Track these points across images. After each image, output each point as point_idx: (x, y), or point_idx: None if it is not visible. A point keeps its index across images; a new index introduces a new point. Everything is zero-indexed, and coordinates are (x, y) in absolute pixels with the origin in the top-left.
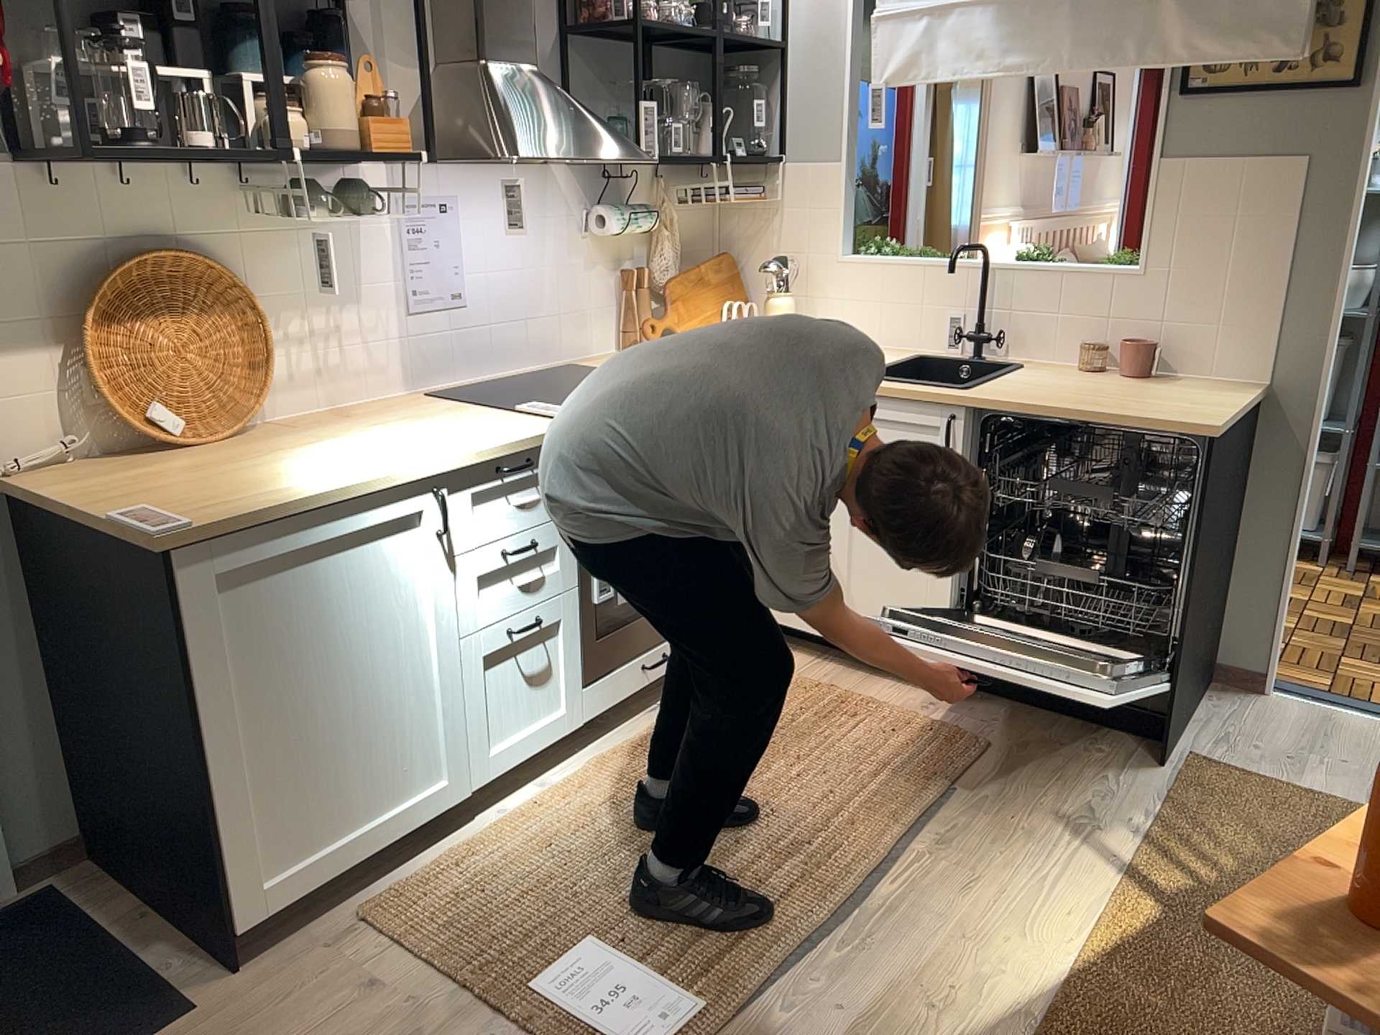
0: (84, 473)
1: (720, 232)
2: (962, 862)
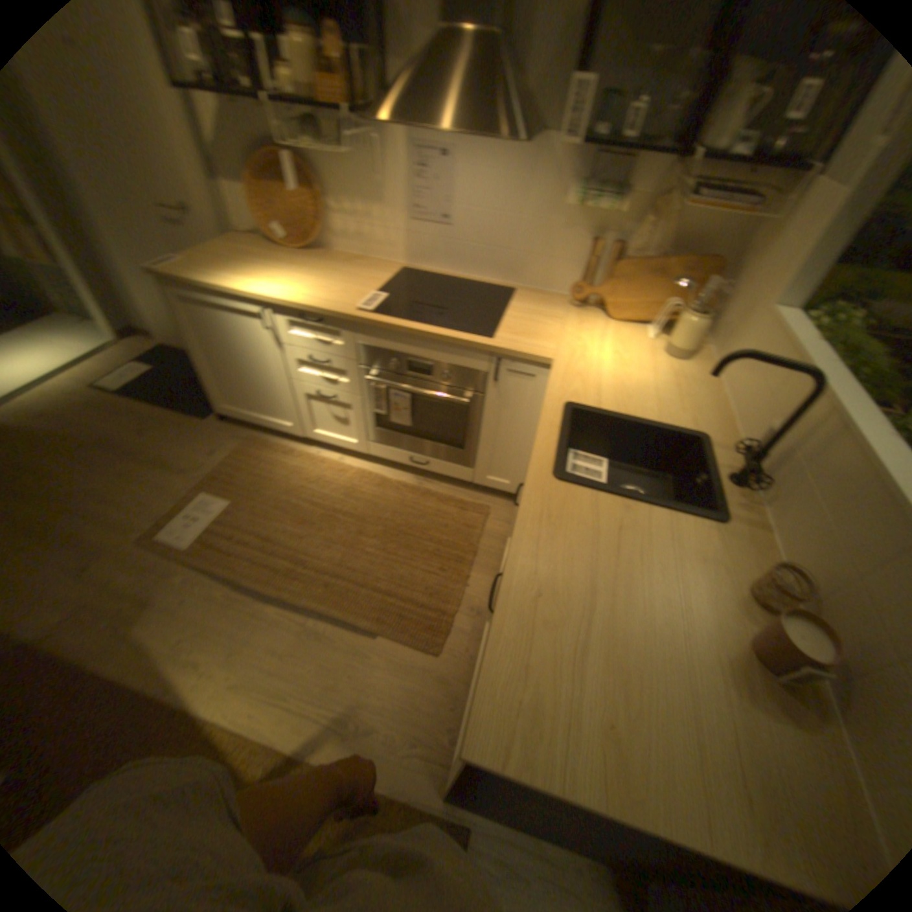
0: (238, 240)
1: (750, 236)
2: (295, 648)
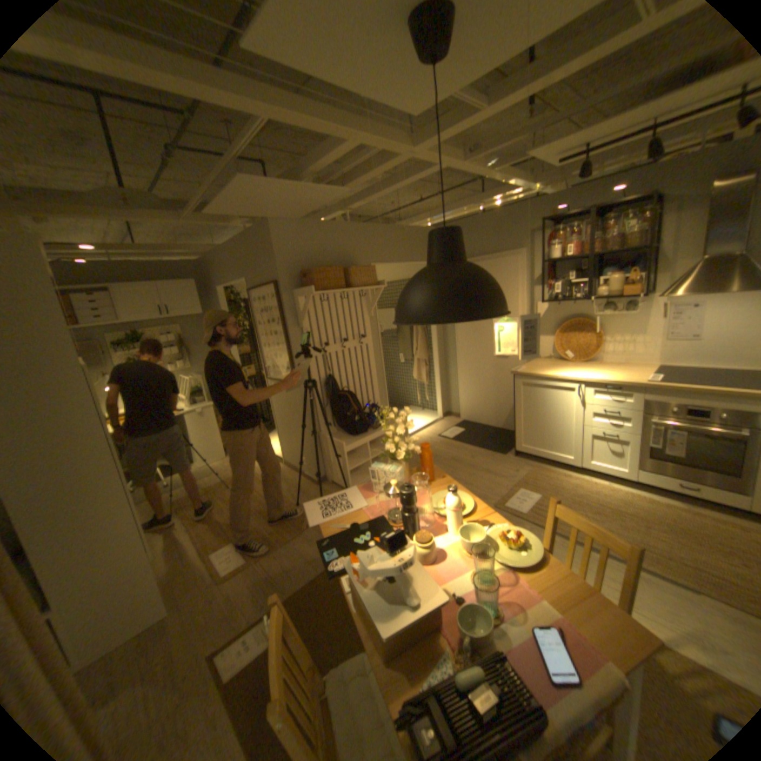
0: (545, 360)
1: None
2: None
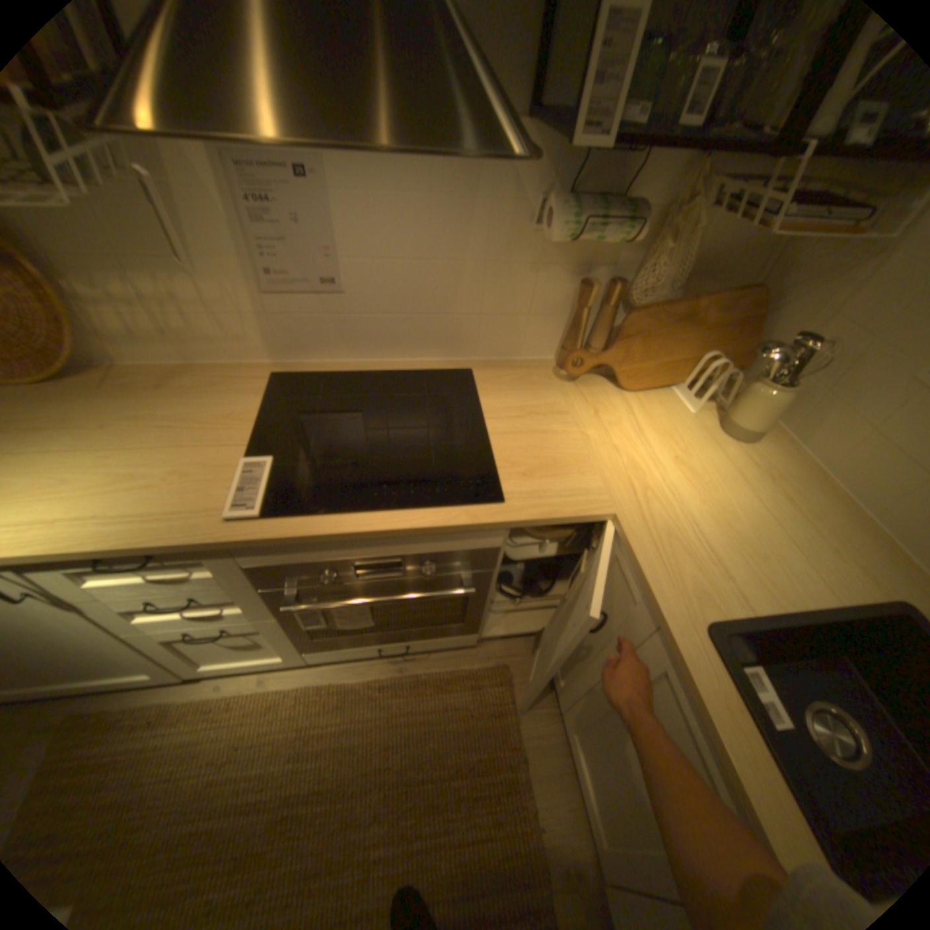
0: None
1: (785, 248)
2: None
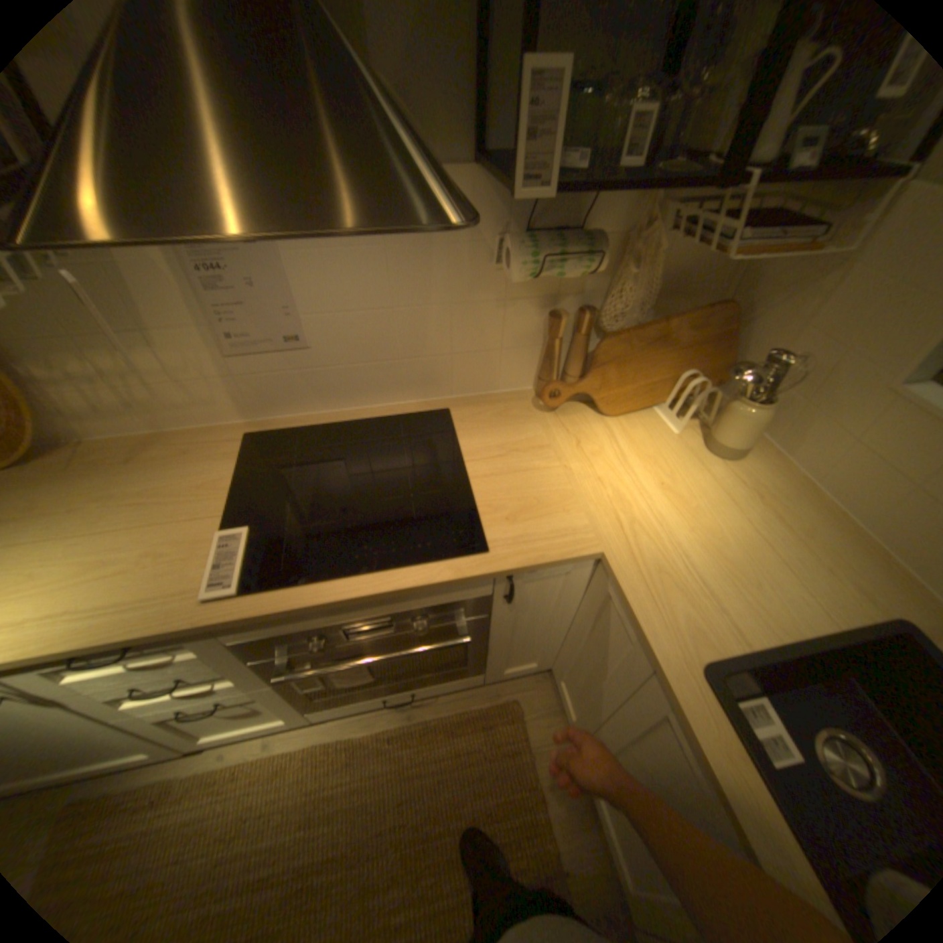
0: None
1: (751, 260)
2: None
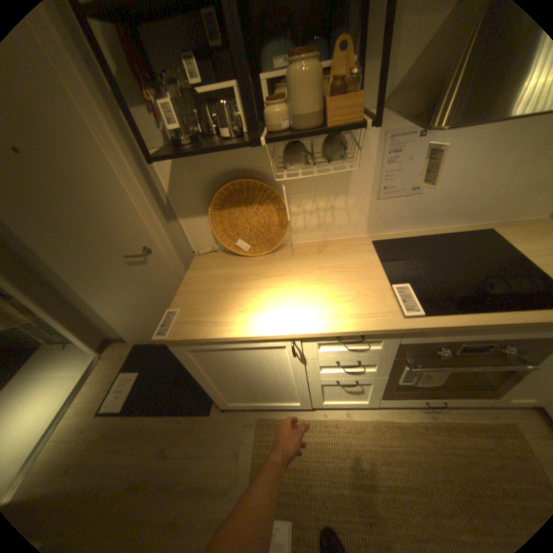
0: (211, 261)
1: None
2: None
